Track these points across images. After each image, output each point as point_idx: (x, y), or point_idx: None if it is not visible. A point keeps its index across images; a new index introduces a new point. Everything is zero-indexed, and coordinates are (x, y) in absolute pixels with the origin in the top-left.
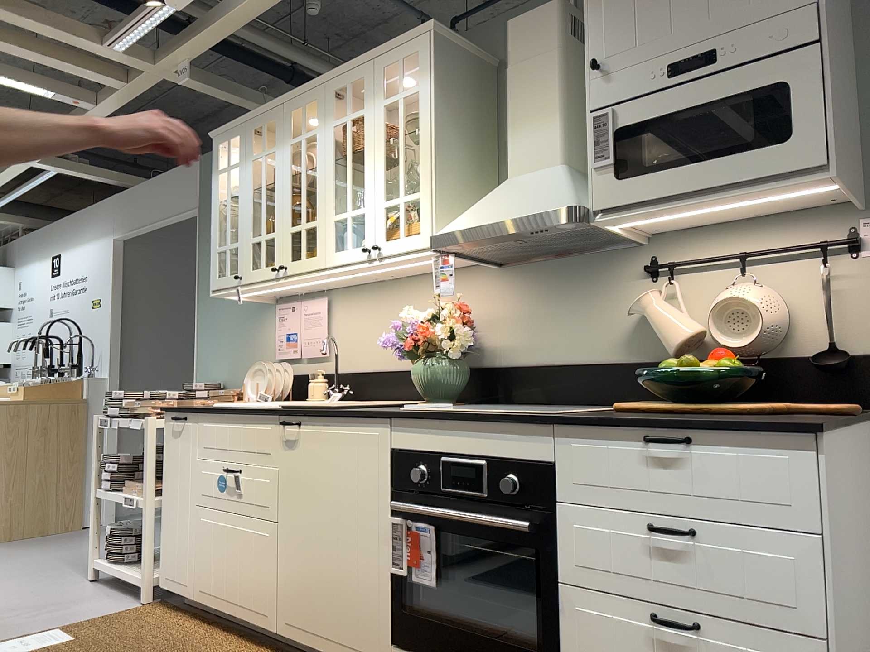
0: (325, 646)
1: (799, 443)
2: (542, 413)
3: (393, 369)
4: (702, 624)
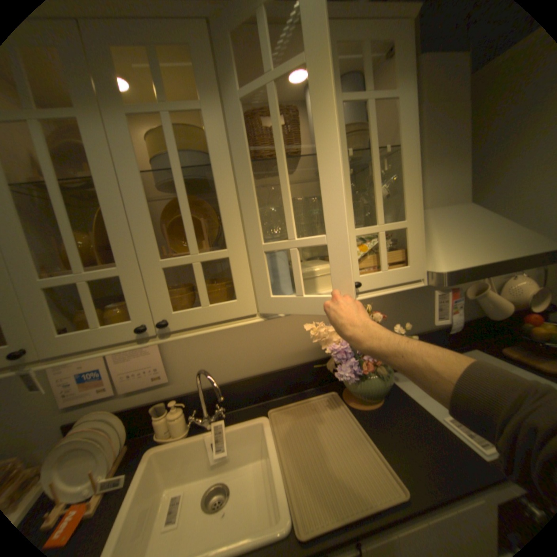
0: None
1: None
2: None
3: (266, 371)
4: None
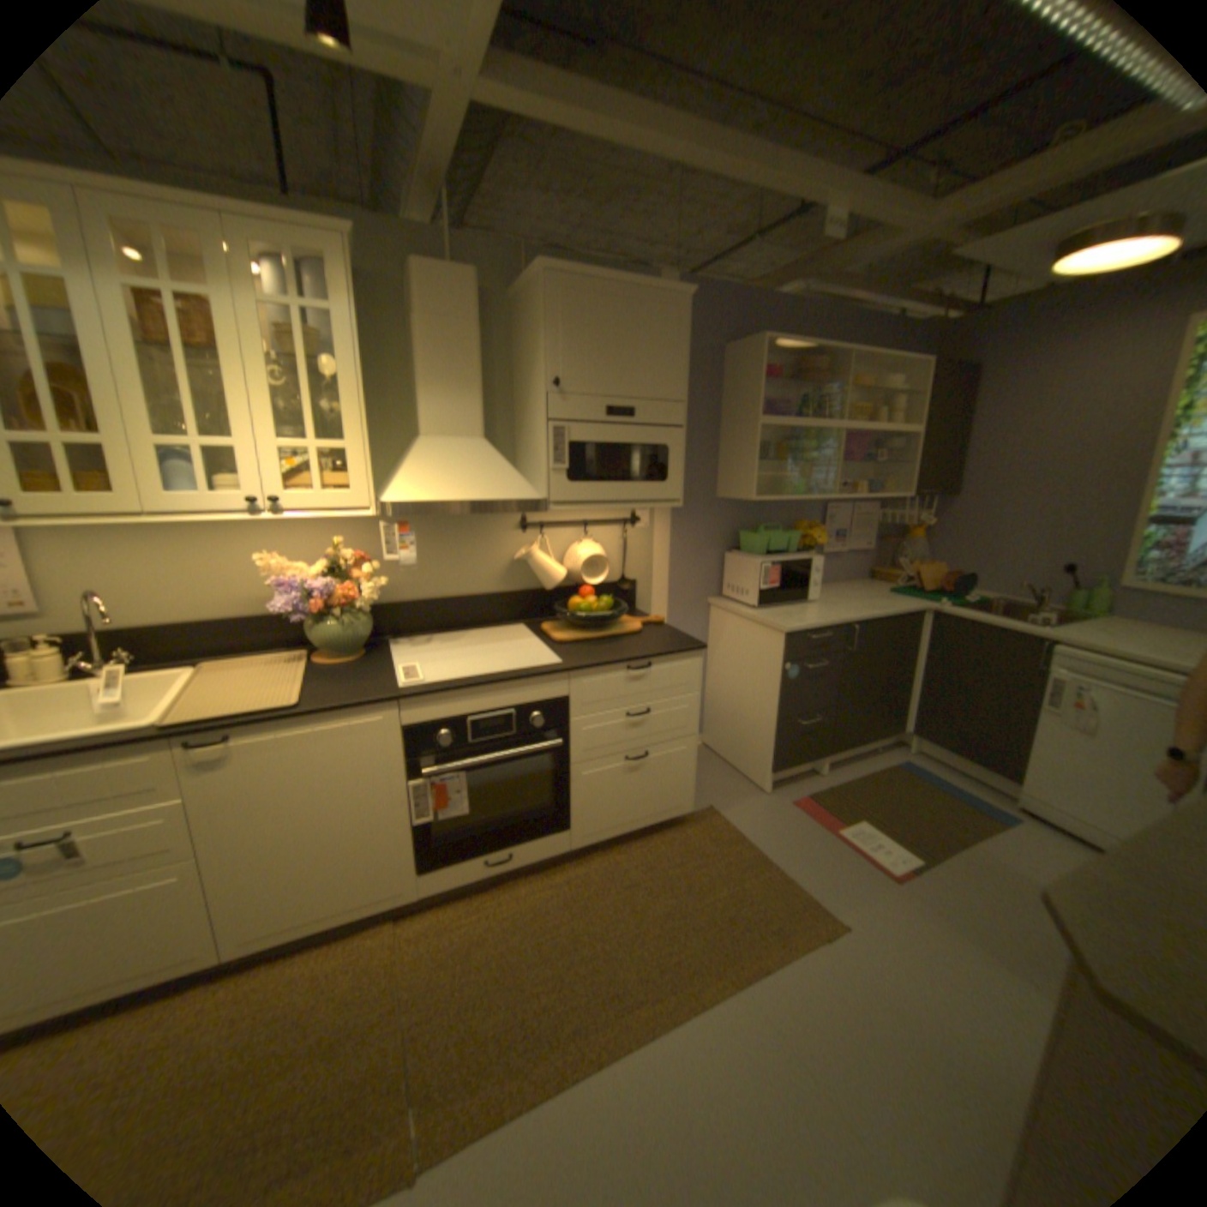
0: (320, 925)
1: (694, 655)
2: (547, 662)
3: (210, 619)
4: (648, 750)
